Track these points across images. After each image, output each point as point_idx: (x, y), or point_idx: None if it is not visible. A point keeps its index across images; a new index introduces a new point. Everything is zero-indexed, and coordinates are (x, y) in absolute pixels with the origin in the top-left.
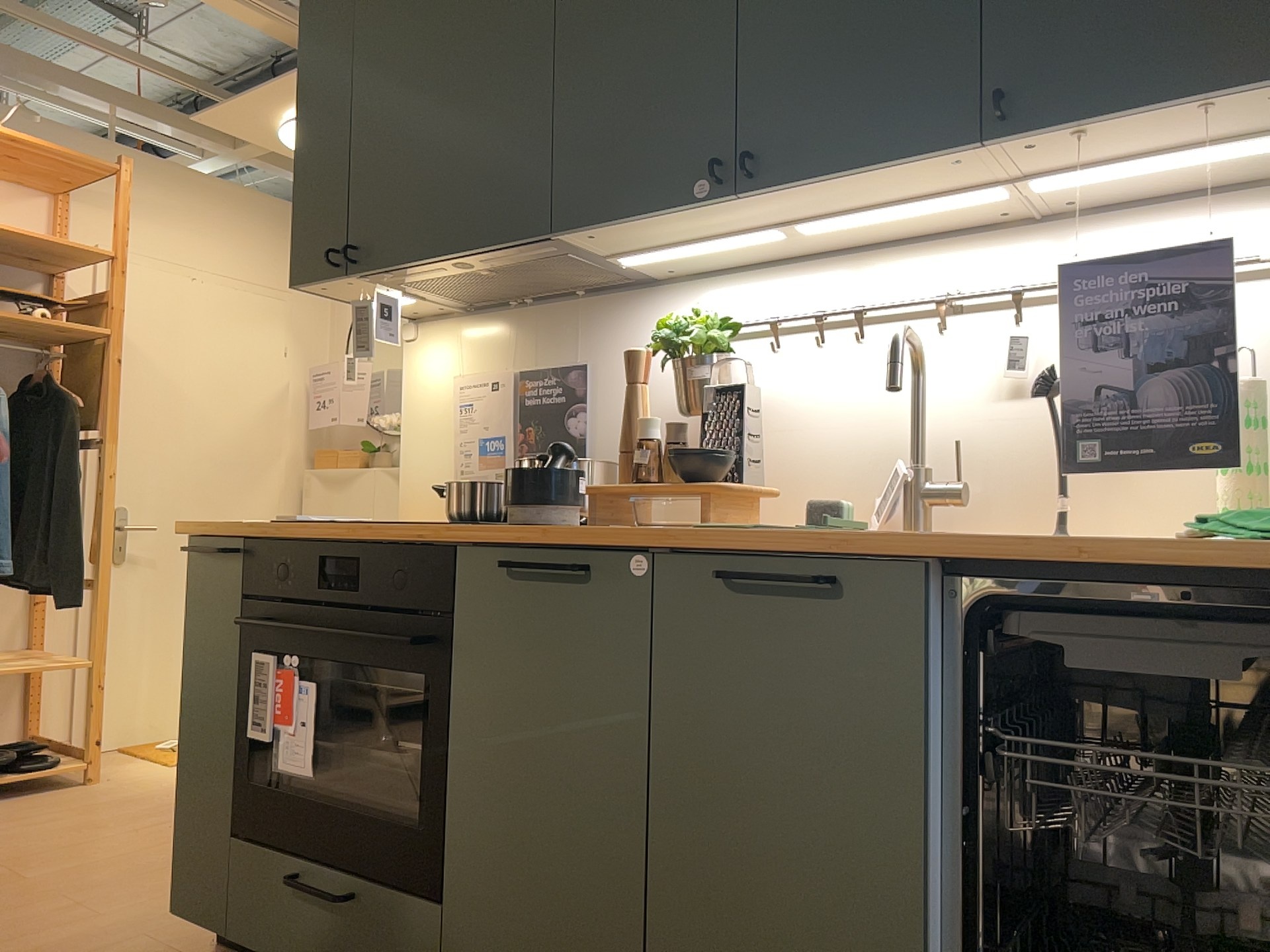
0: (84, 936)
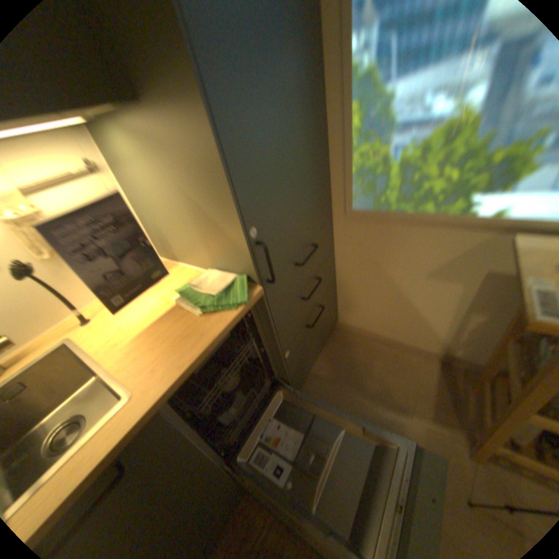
0: None
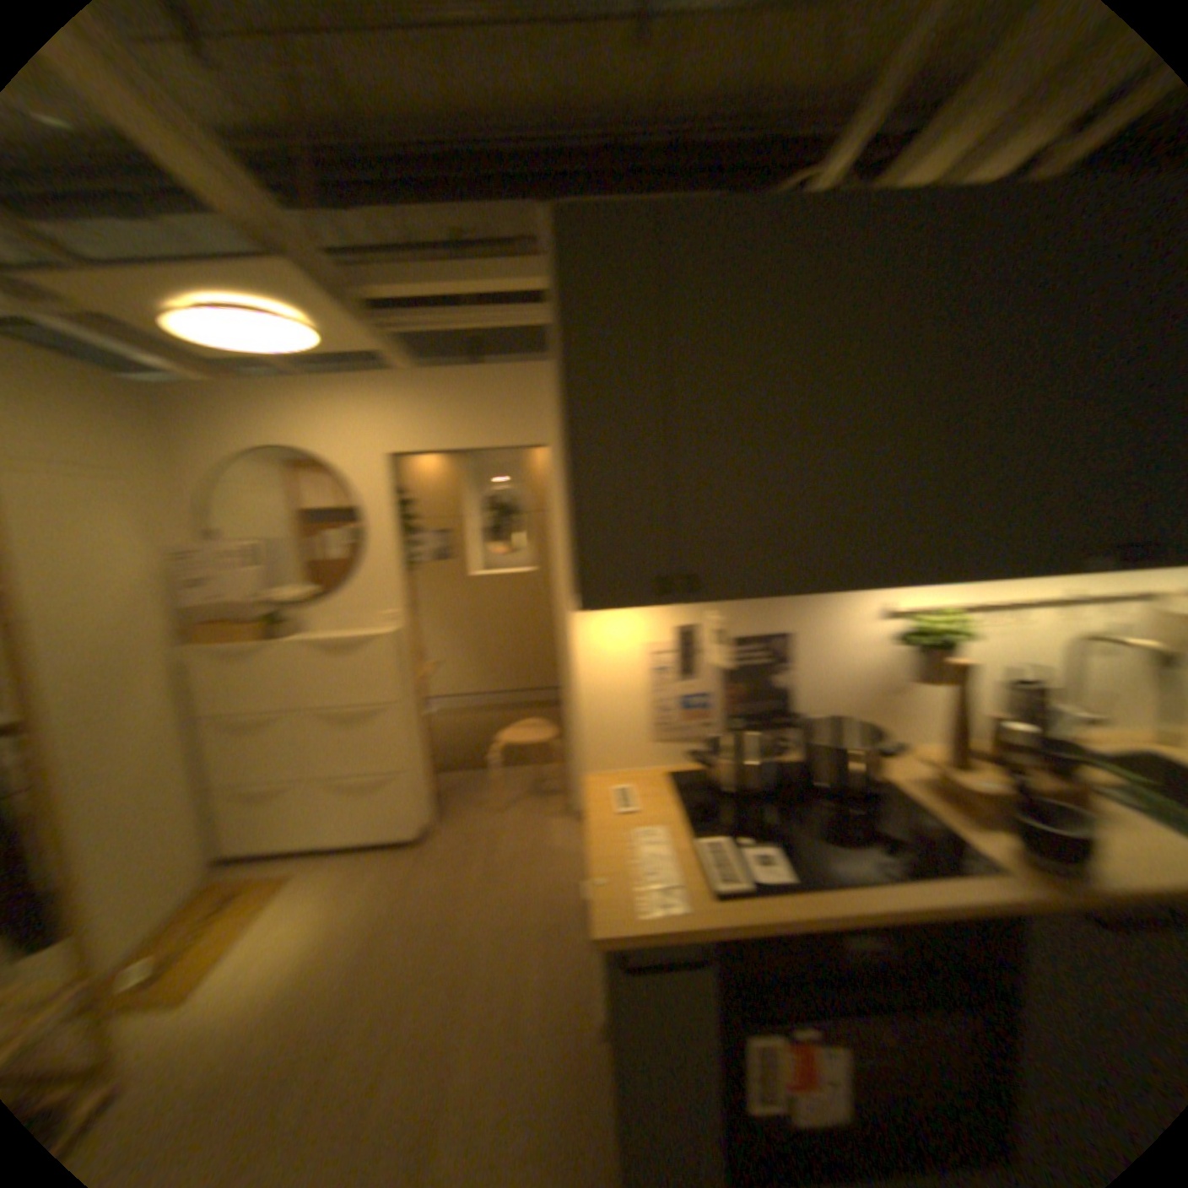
0: None
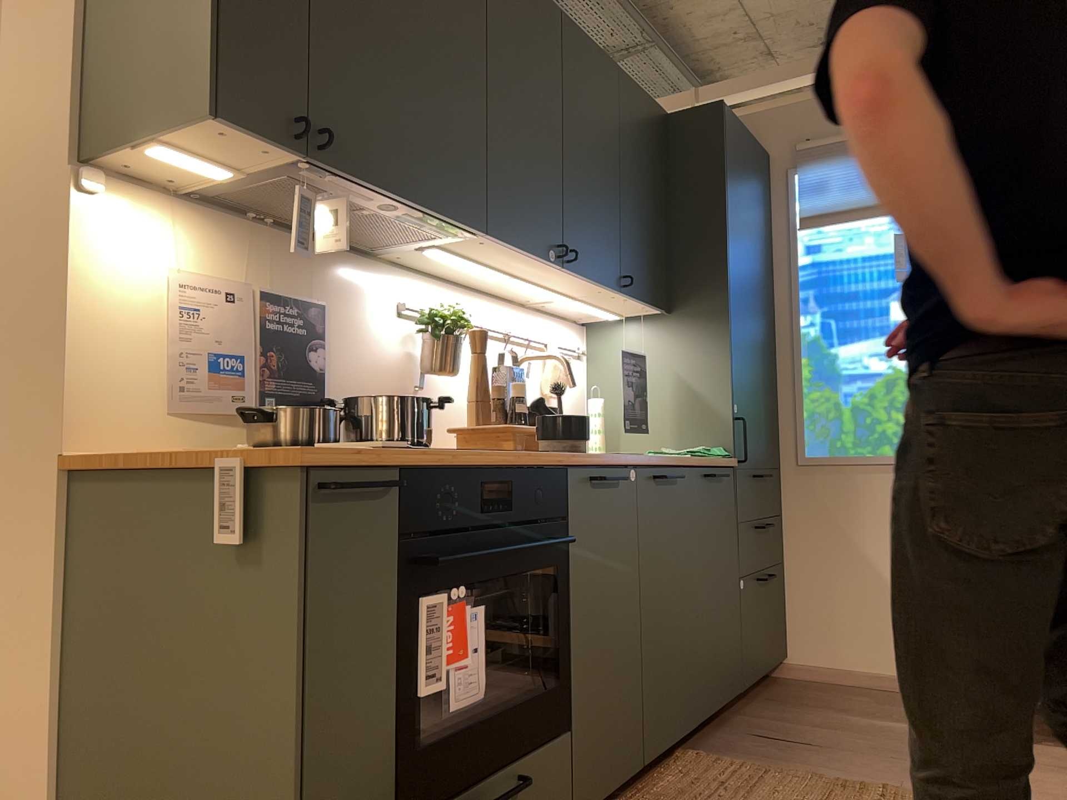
0: None
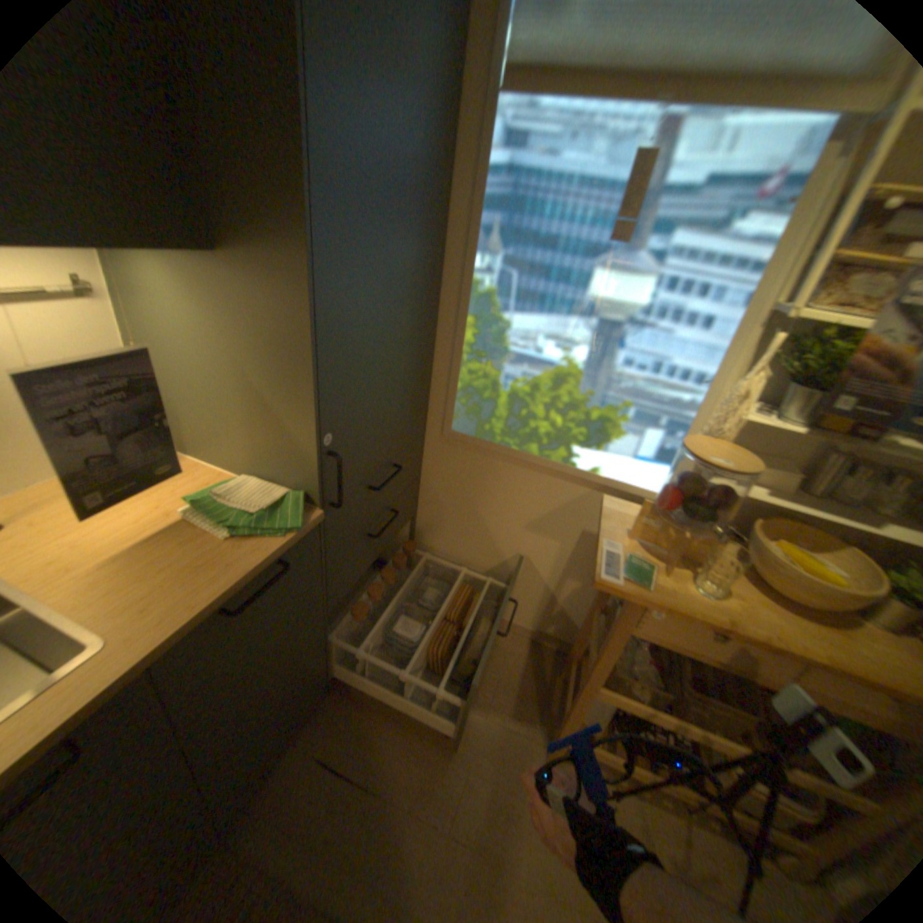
0: None
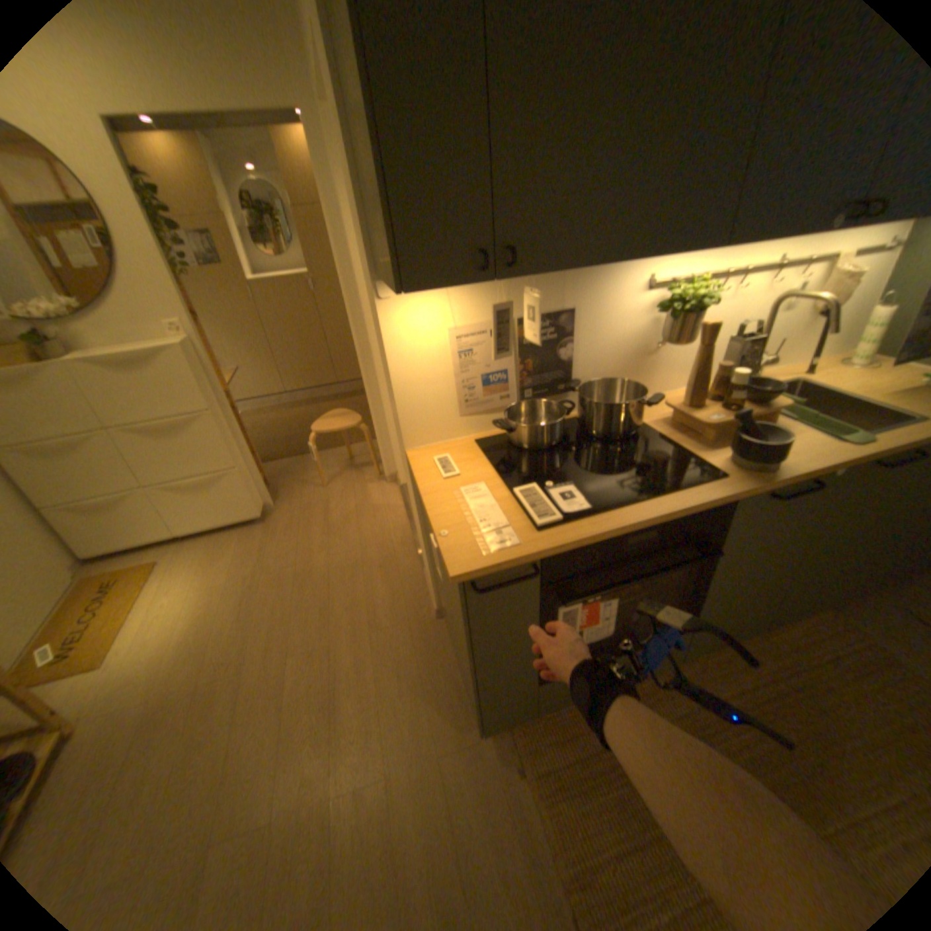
0: (414, 795)
